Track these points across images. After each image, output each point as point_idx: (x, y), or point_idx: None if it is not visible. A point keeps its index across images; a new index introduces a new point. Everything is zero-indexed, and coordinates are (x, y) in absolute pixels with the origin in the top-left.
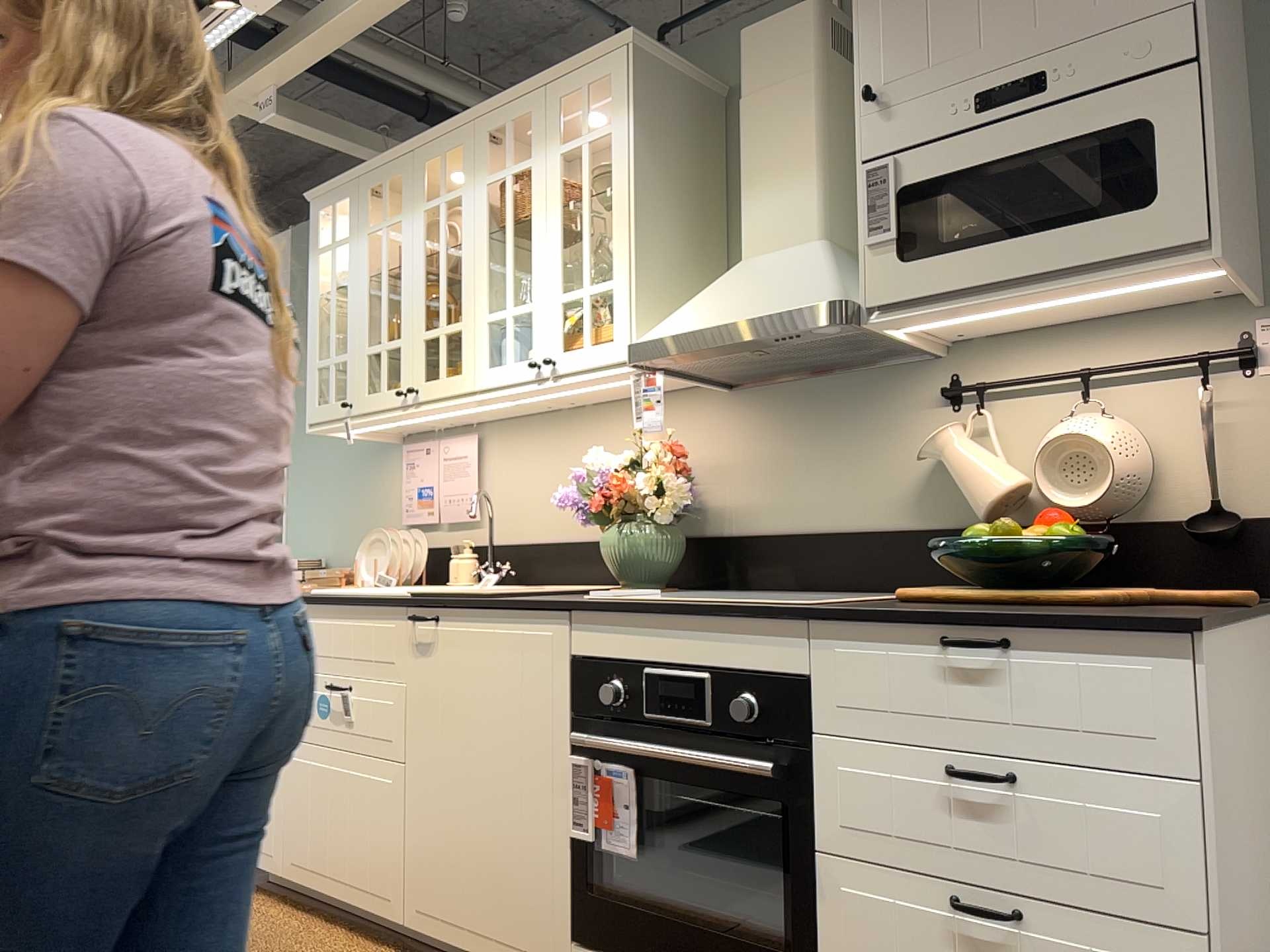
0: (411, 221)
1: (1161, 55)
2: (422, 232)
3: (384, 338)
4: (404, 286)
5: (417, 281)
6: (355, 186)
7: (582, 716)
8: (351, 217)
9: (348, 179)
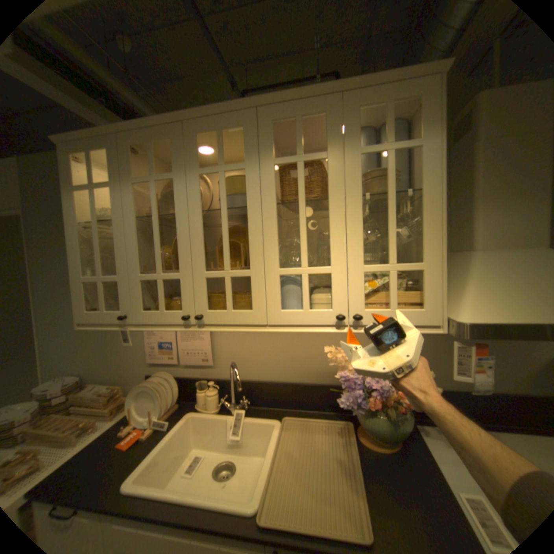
0: (184, 179)
1: None
2: (198, 191)
3: (159, 270)
4: (180, 231)
5: (196, 230)
6: (111, 138)
7: None
8: (109, 164)
9: (102, 130)
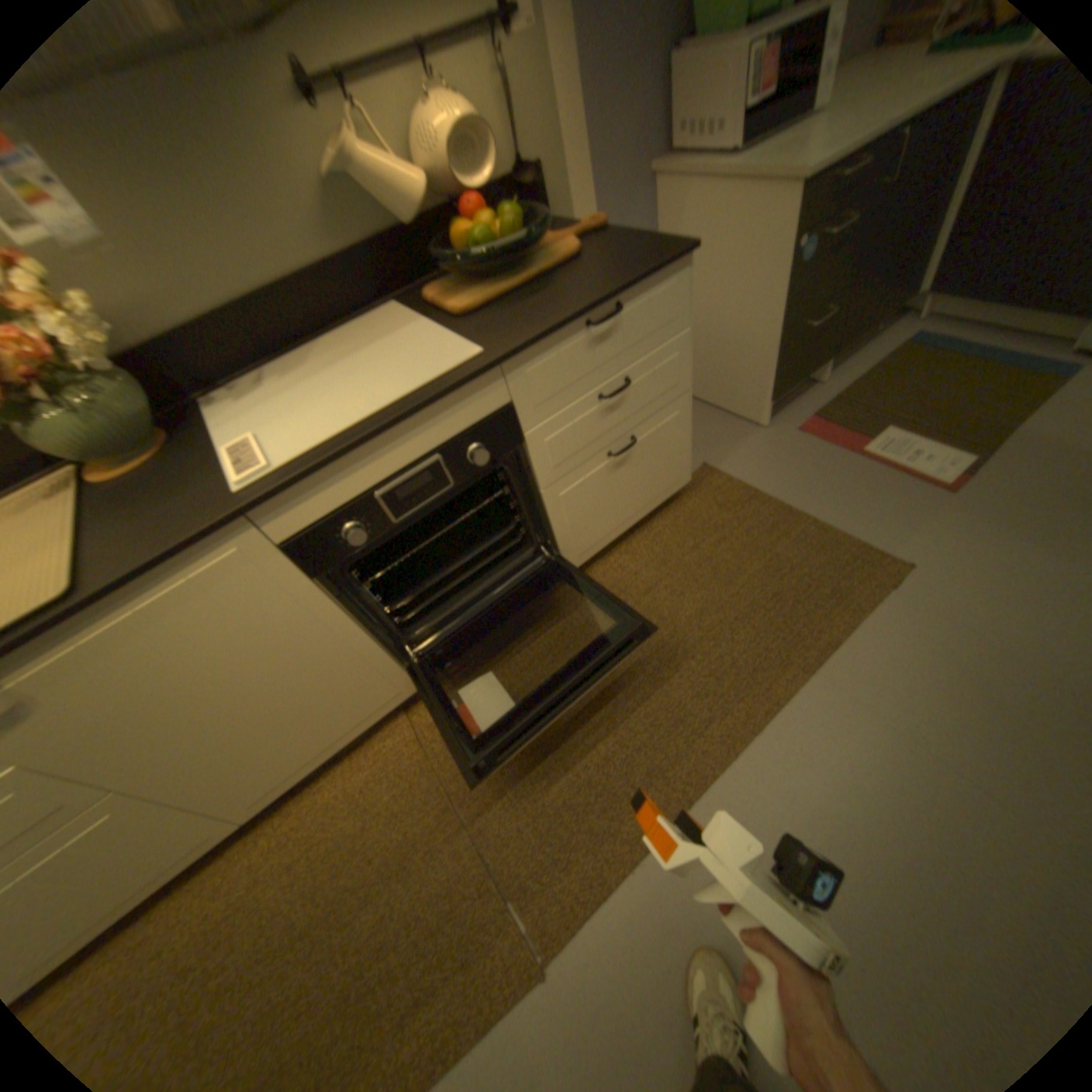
0: None
1: None
2: None
3: None
4: None
5: None
6: None
7: (328, 572)
8: None
9: None
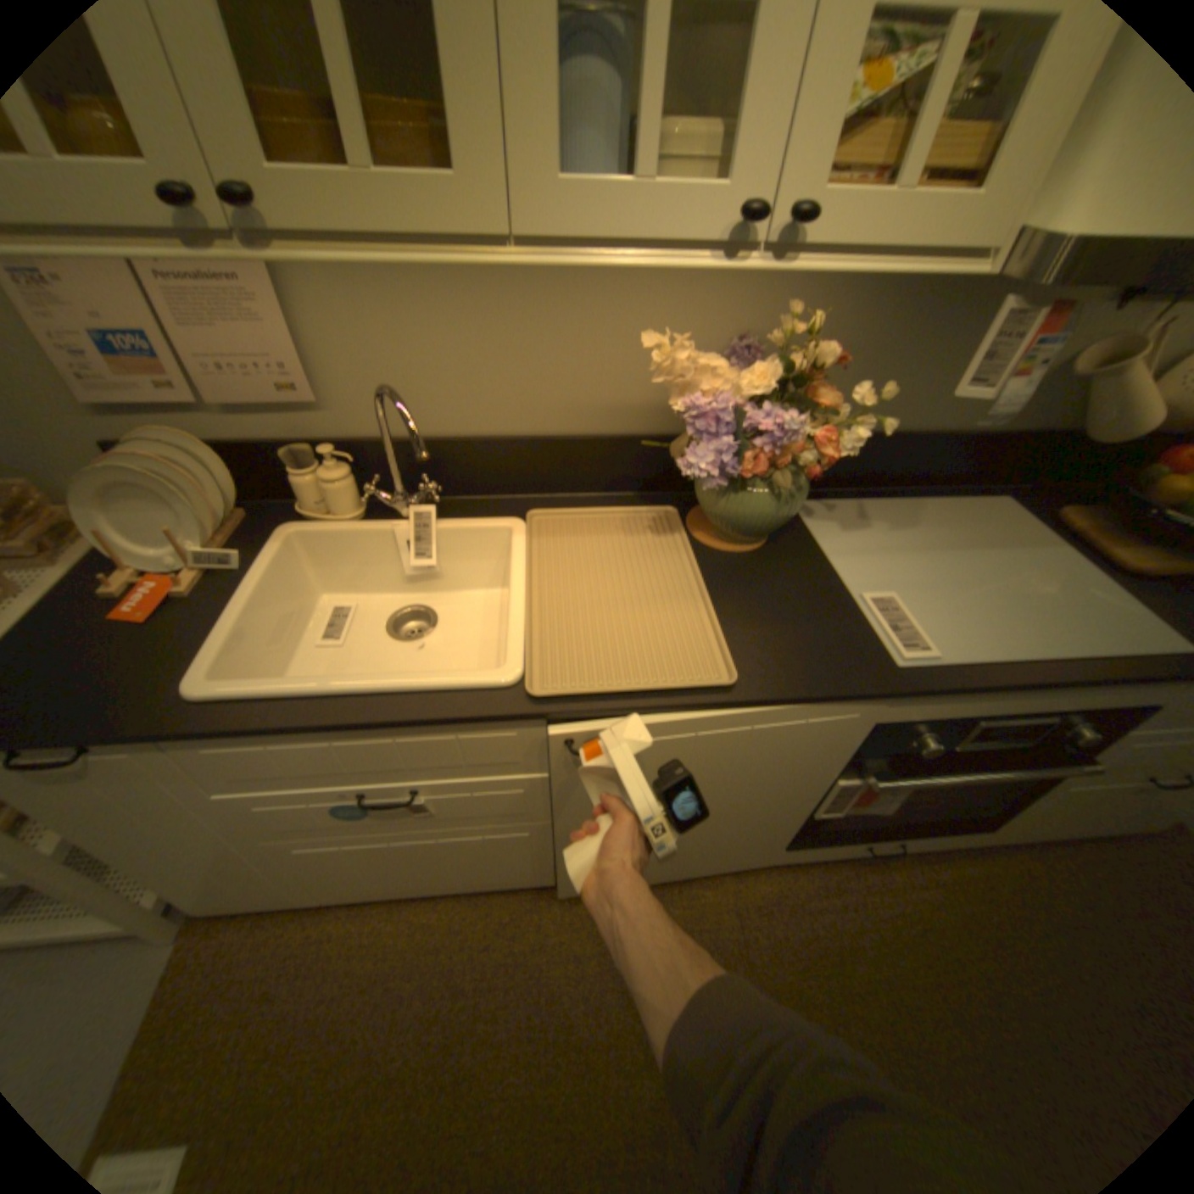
0: None
1: None
2: None
3: None
4: None
5: None
6: None
7: (867, 757)
8: None
9: None
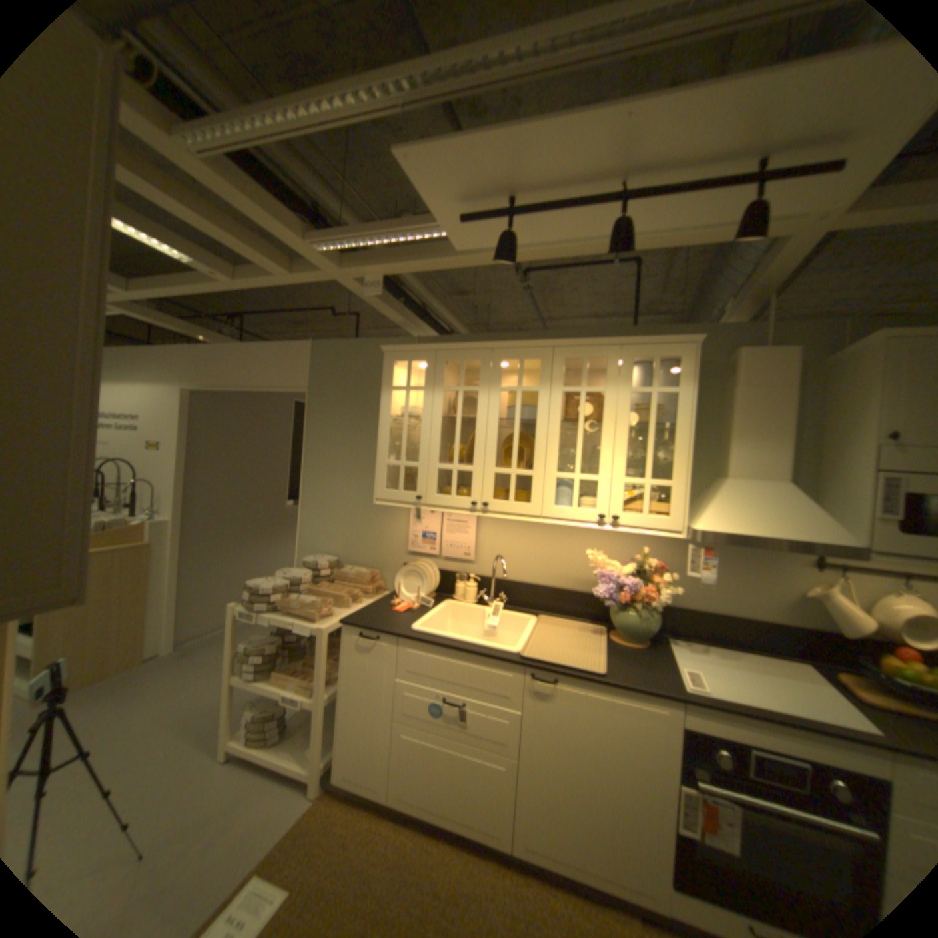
0: (487, 394)
1: None
2: (498, 404)
3: (456, 463)
4: (478, 434)
5: (491, 434)
6: (431, 355)
7: (692, 766)
8: (426, 374)
9: (425, 348)
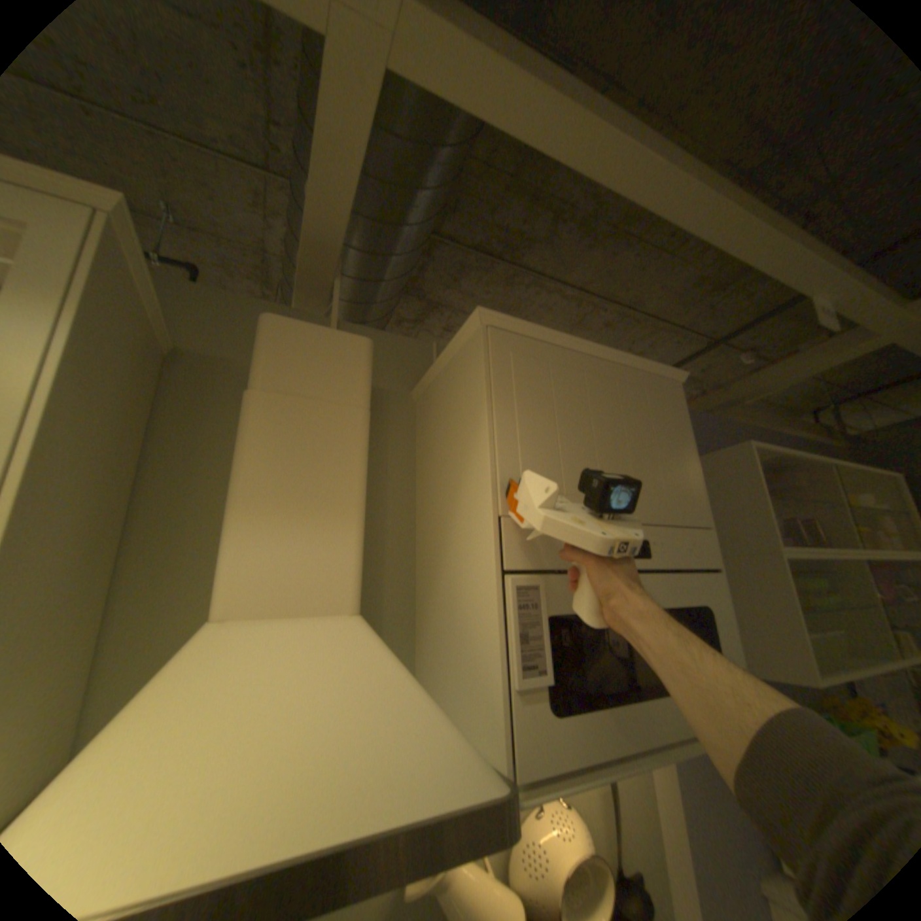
0: None
1: (709, 559)
2: None
3: None
4: None
5: None
6: None
7: None
8: None
9: None
